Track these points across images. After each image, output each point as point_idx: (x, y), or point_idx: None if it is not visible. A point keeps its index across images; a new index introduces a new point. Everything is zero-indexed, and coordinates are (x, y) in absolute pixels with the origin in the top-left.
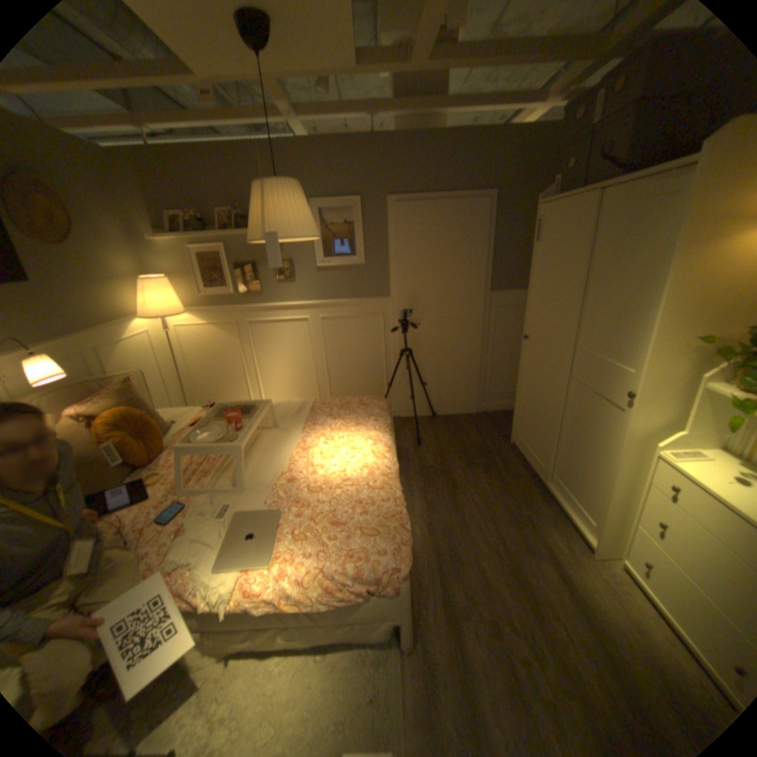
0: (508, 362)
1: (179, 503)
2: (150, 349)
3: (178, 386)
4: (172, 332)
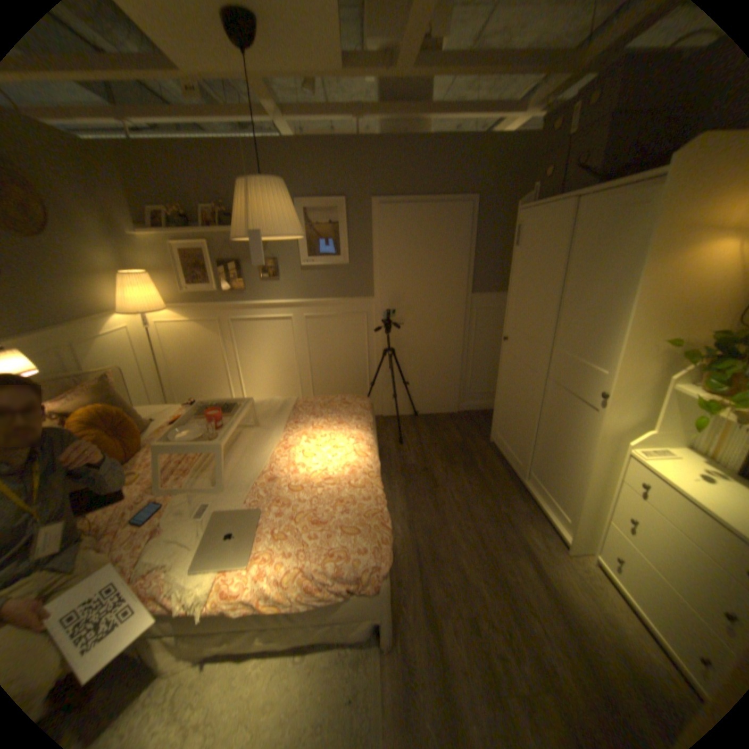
0: (488, 362)
1: (156, 501)
2: (128, 344)
3: (158, 382)
4: (152, 327)
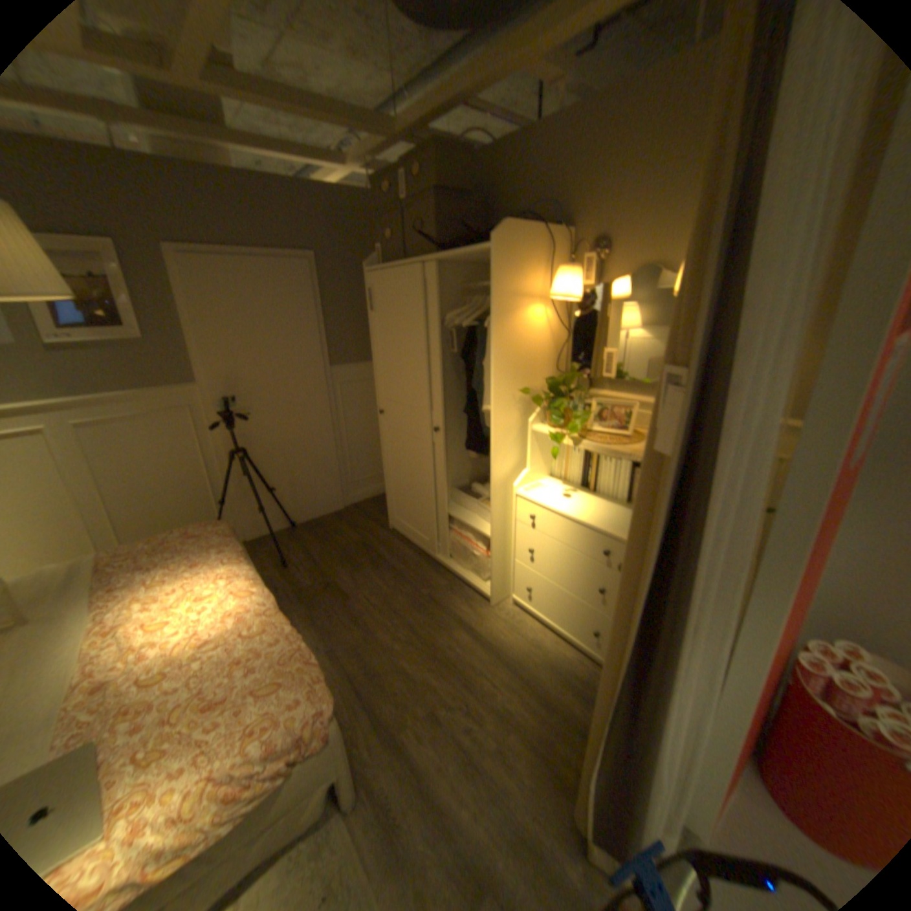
0: (365, 443)
1: None
2: None
3: None
4: None
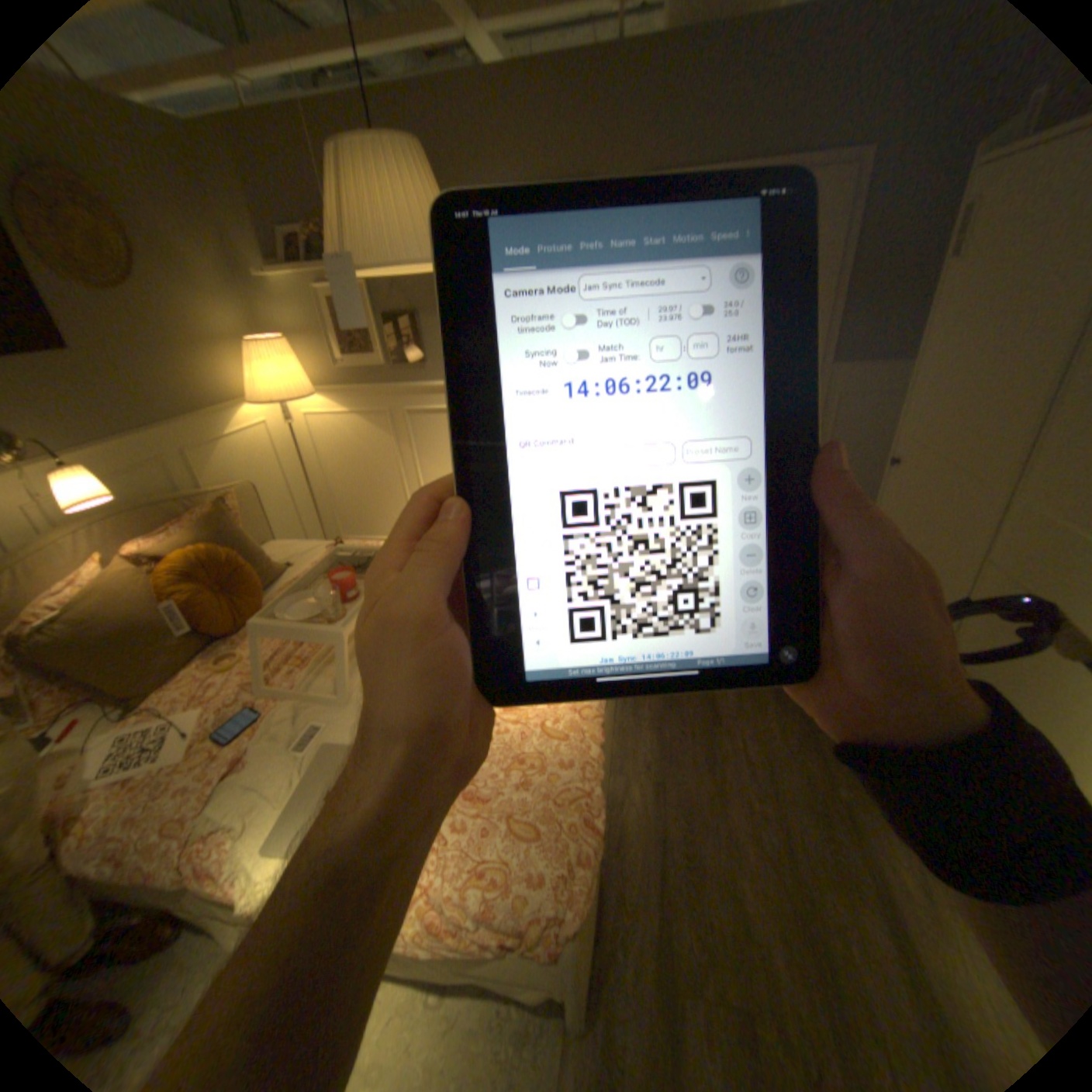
0: None
1: (252, 711)
2: (269, 449)
3: (315, 503)
4: (302, 423)
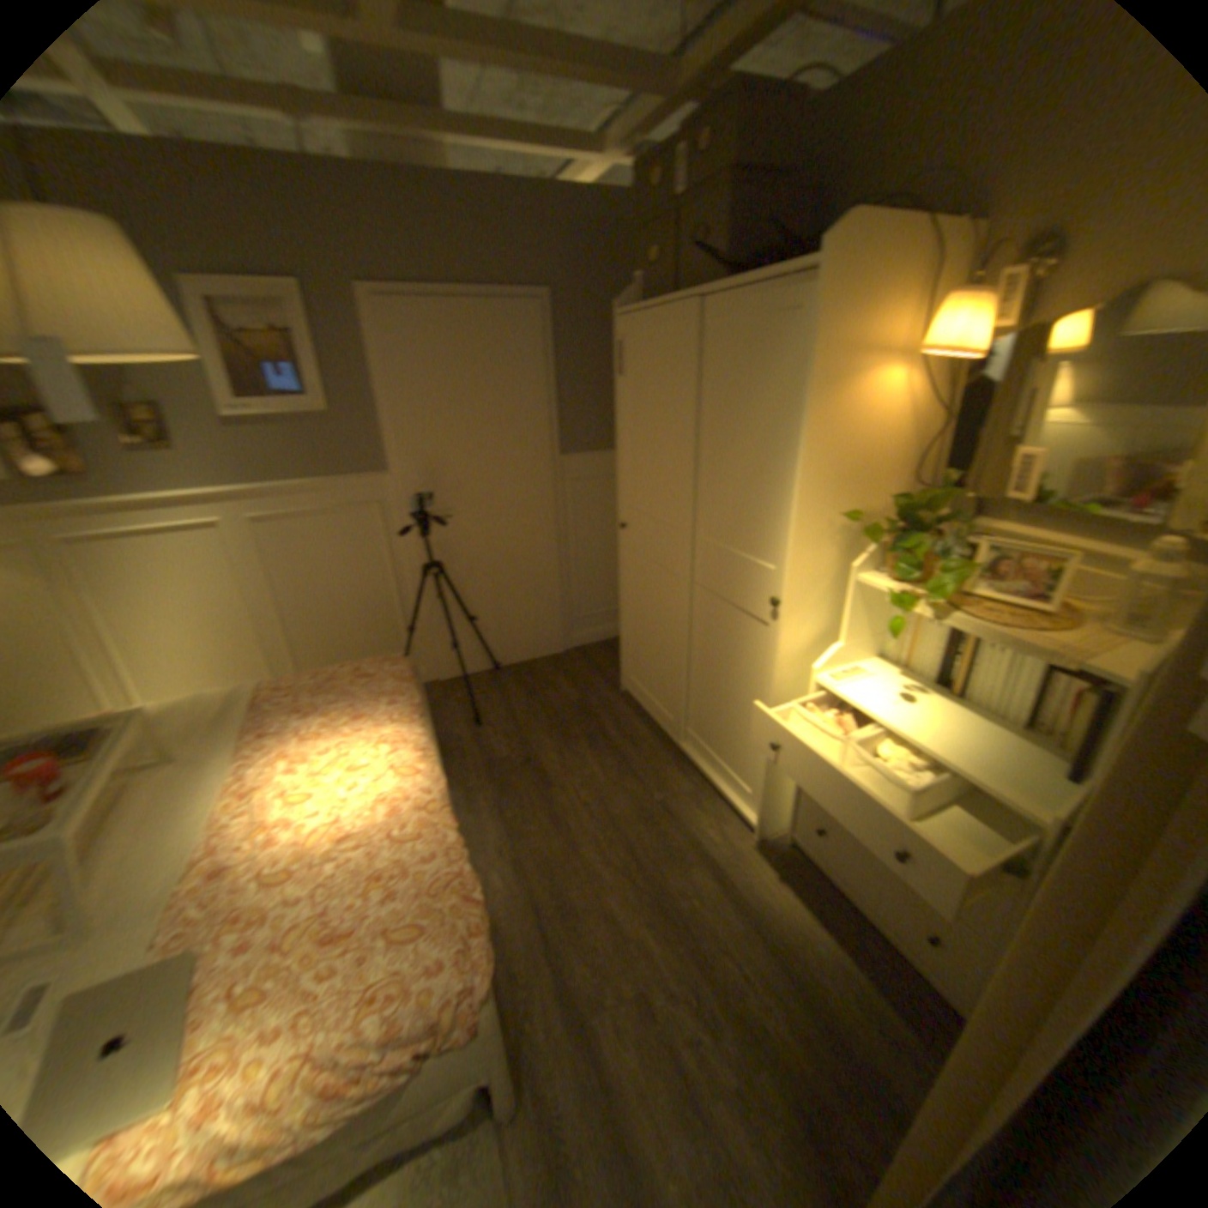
0: (599, 566)
1: None
2: None
3: None
4: None
